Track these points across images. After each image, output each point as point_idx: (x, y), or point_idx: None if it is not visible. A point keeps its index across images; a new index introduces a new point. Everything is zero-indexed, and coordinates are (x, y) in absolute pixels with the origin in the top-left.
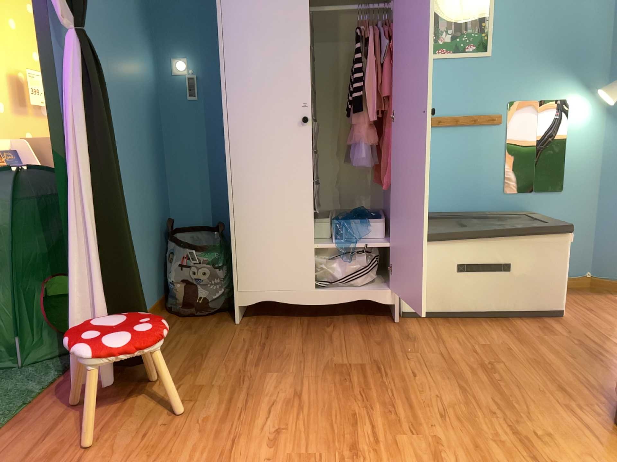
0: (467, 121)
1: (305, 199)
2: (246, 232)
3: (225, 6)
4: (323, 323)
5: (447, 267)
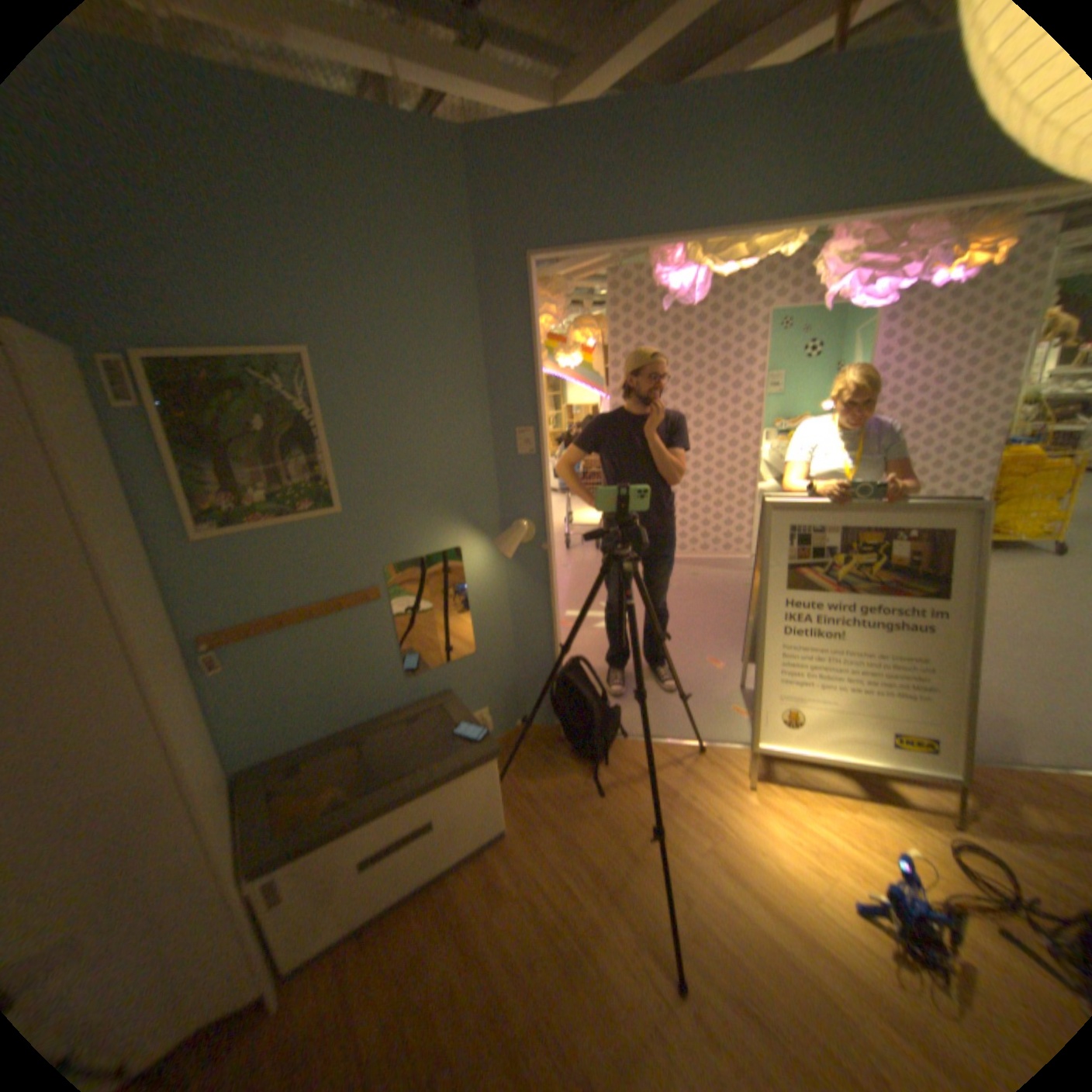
0: (329, 609)
1: None
2: None
3: None
4: None
5: (342, 878)
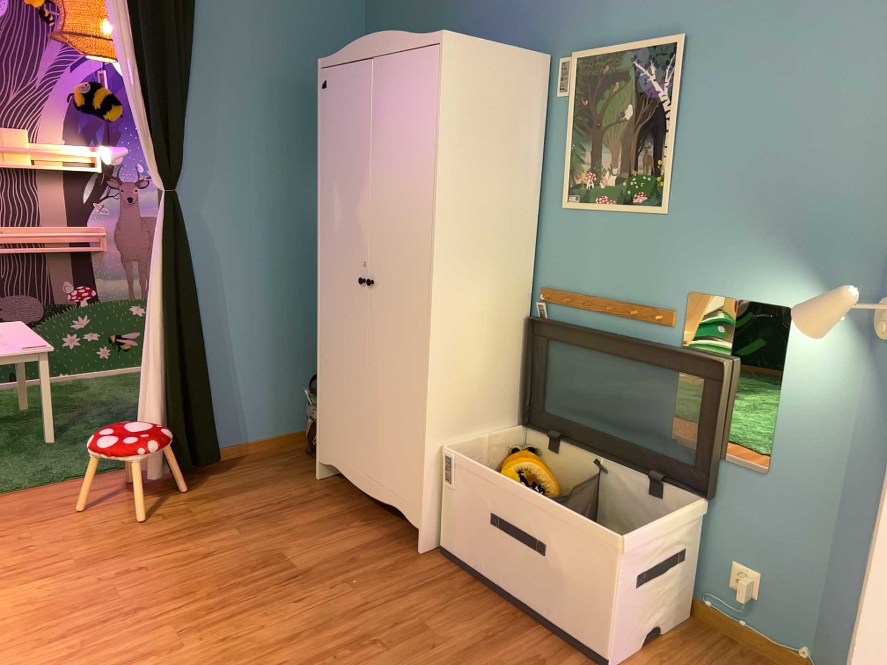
0: (624, 311)
1: (361, 370)
2: (325, 388)
3: (322, 152)
4: (367, 516)
5: (480, 511)
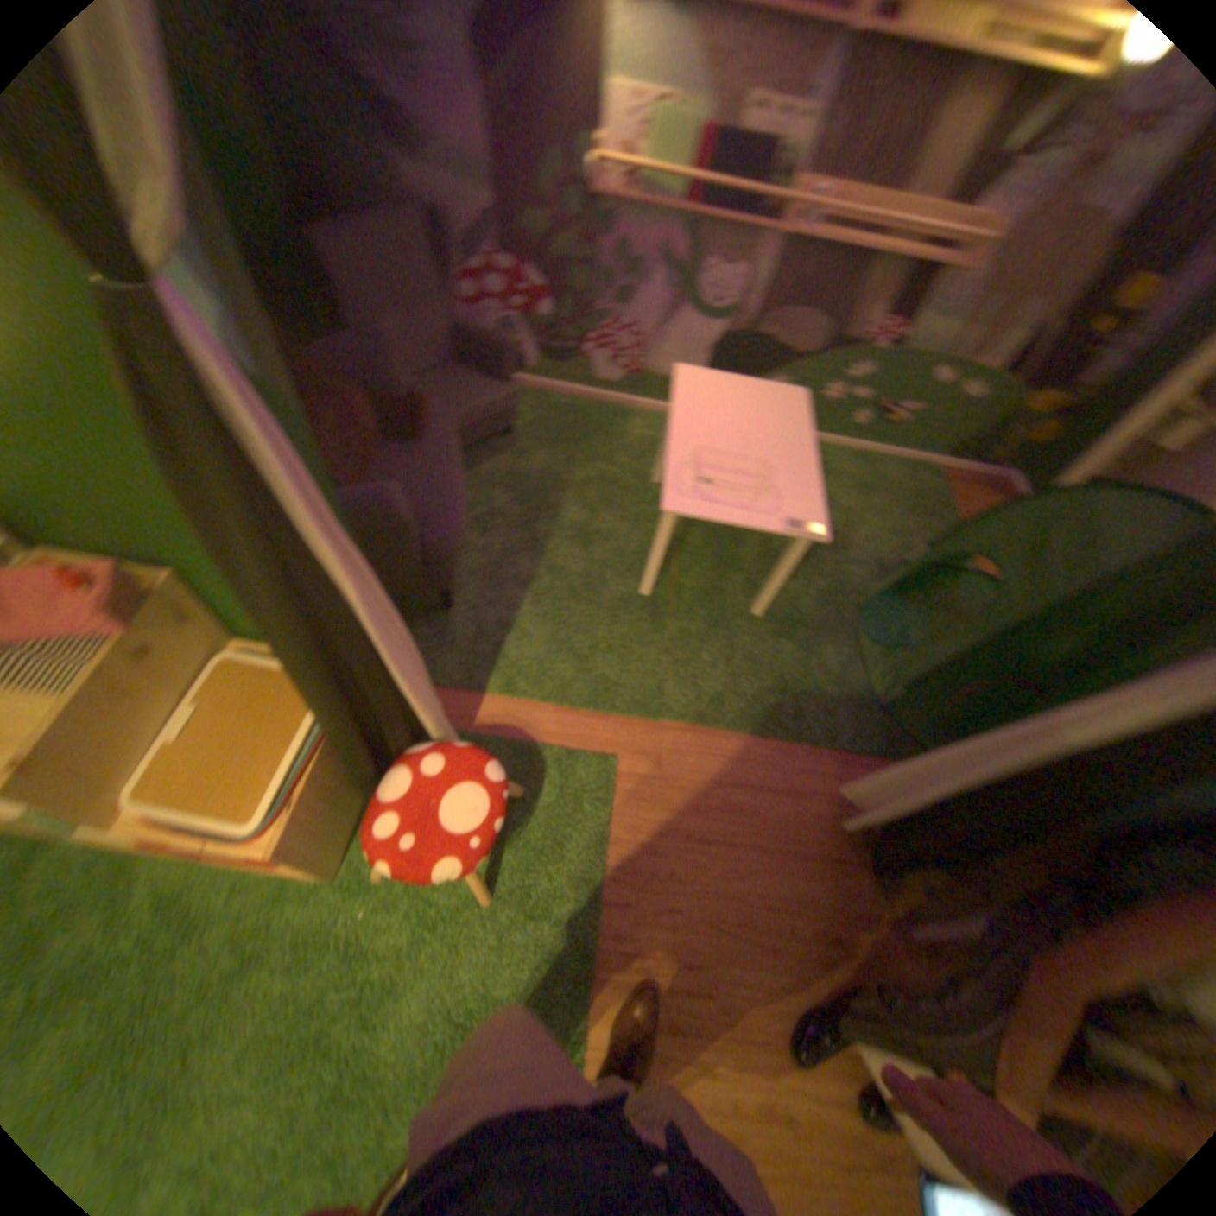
0: None
1: None
2: None
3: None
4: None
5: None
